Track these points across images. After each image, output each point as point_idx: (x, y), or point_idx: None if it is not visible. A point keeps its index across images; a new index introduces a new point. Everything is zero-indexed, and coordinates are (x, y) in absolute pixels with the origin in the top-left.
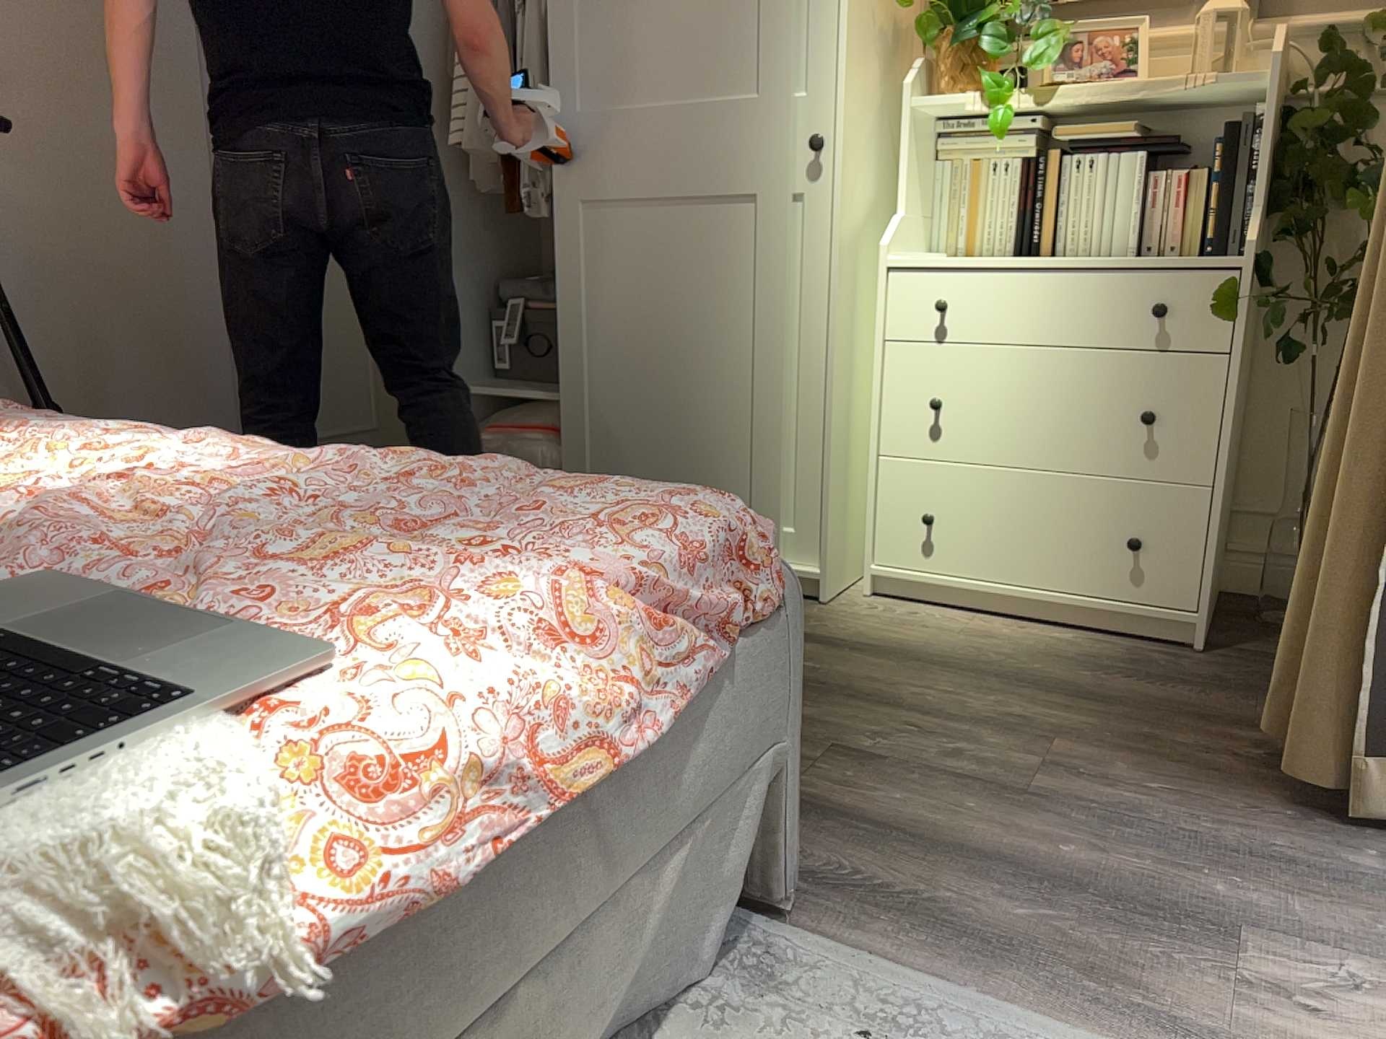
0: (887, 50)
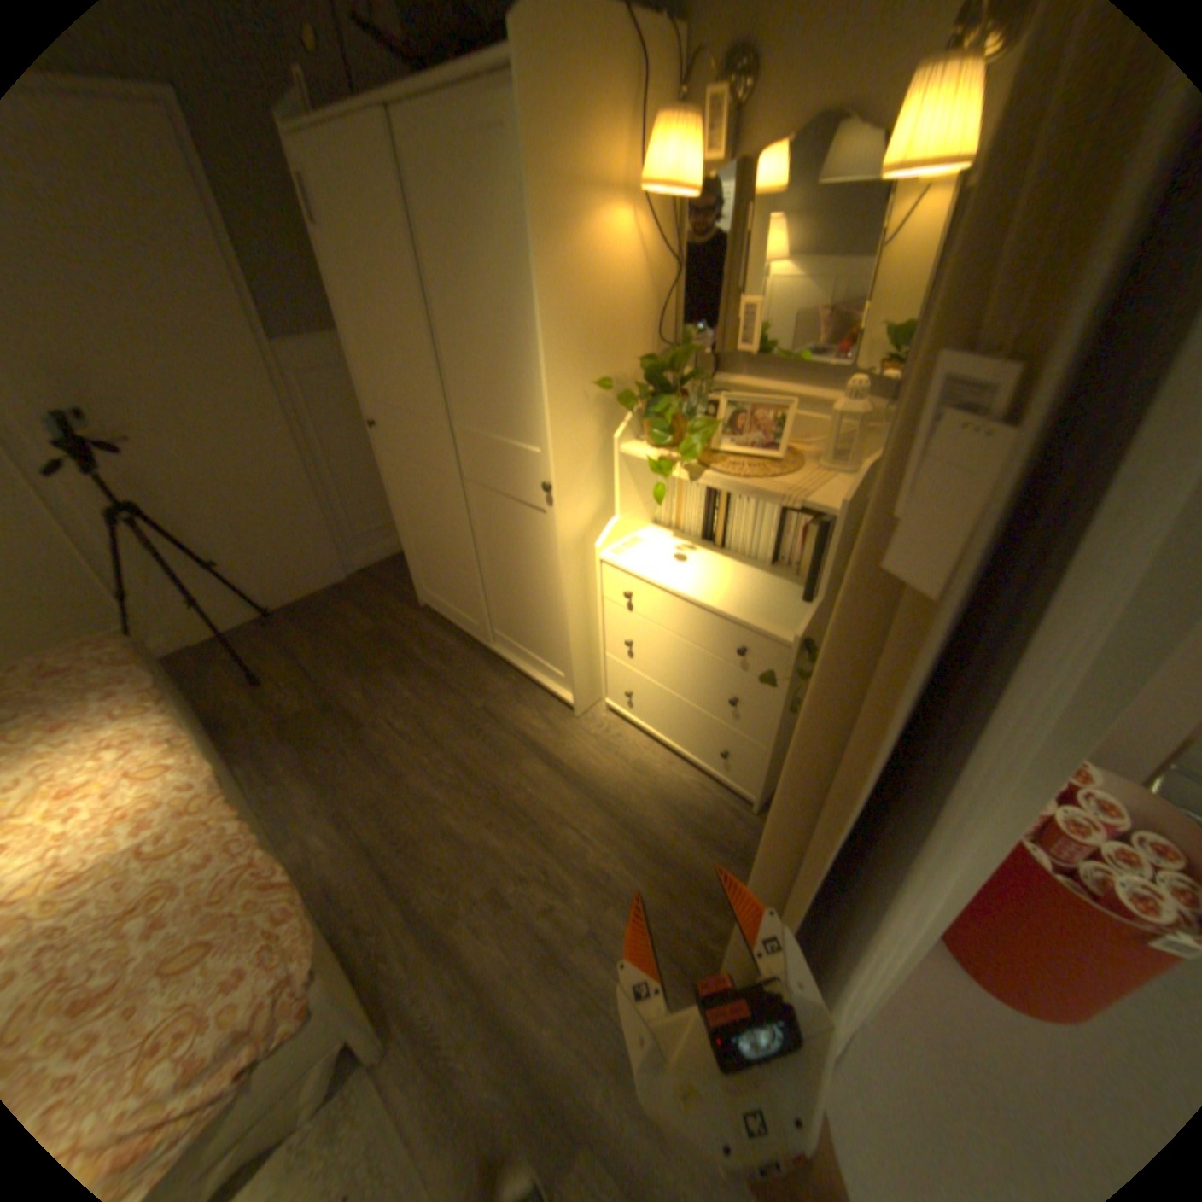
0: (609, 406)
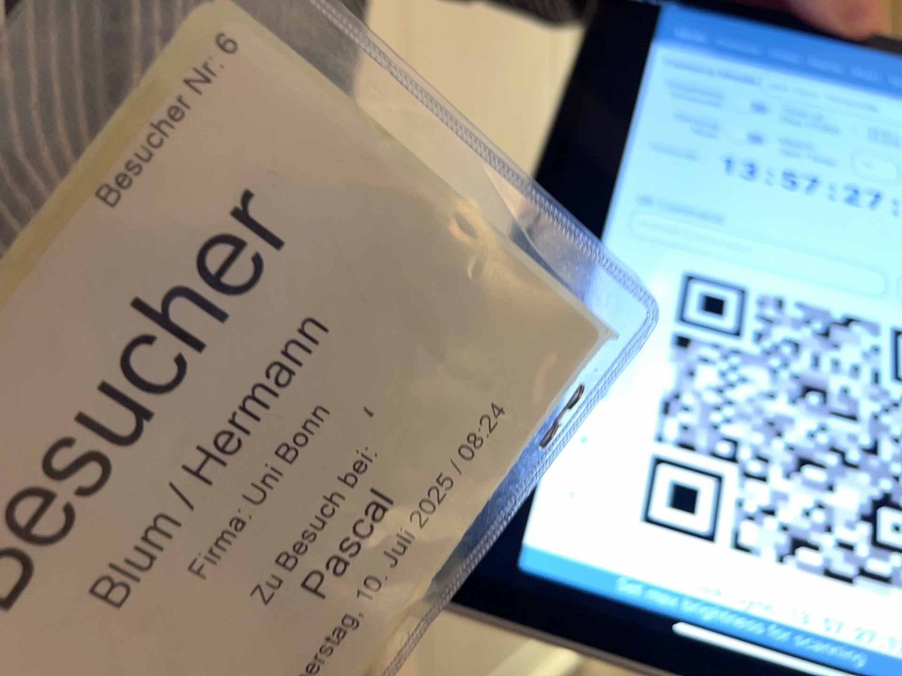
0: None
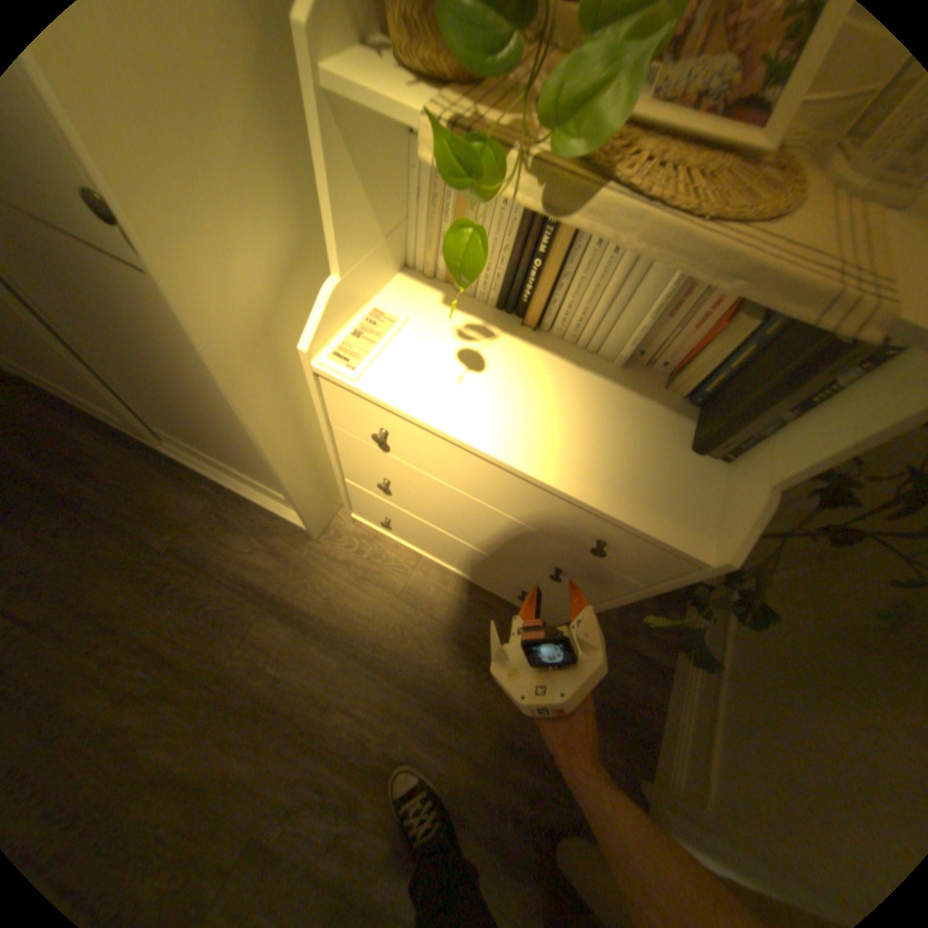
0: None
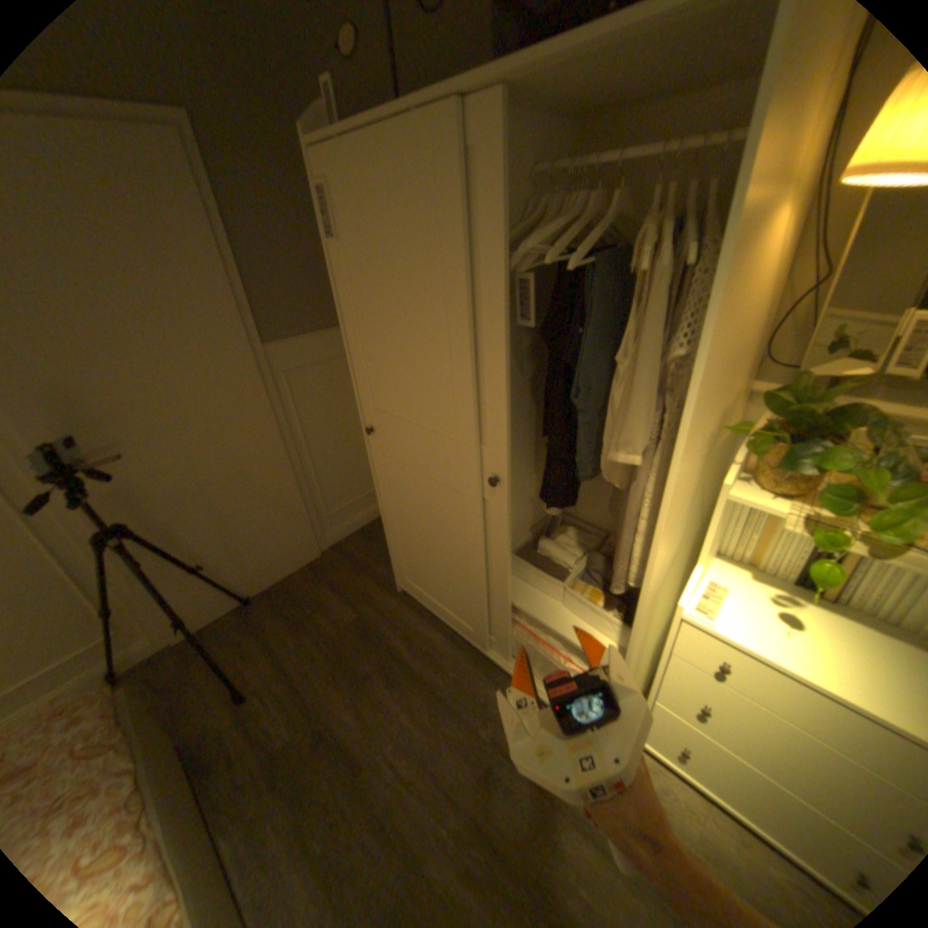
0: (711, 442)
